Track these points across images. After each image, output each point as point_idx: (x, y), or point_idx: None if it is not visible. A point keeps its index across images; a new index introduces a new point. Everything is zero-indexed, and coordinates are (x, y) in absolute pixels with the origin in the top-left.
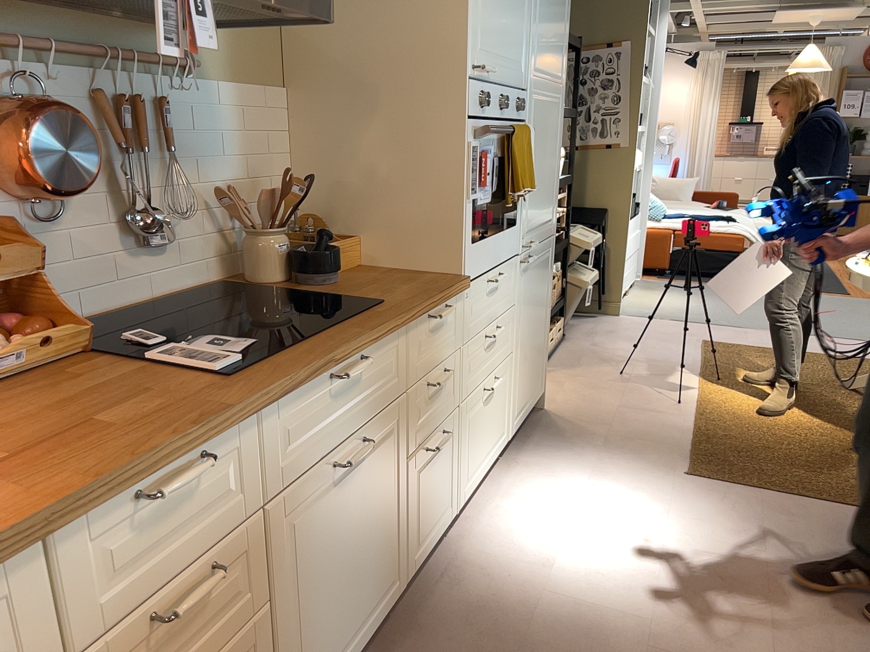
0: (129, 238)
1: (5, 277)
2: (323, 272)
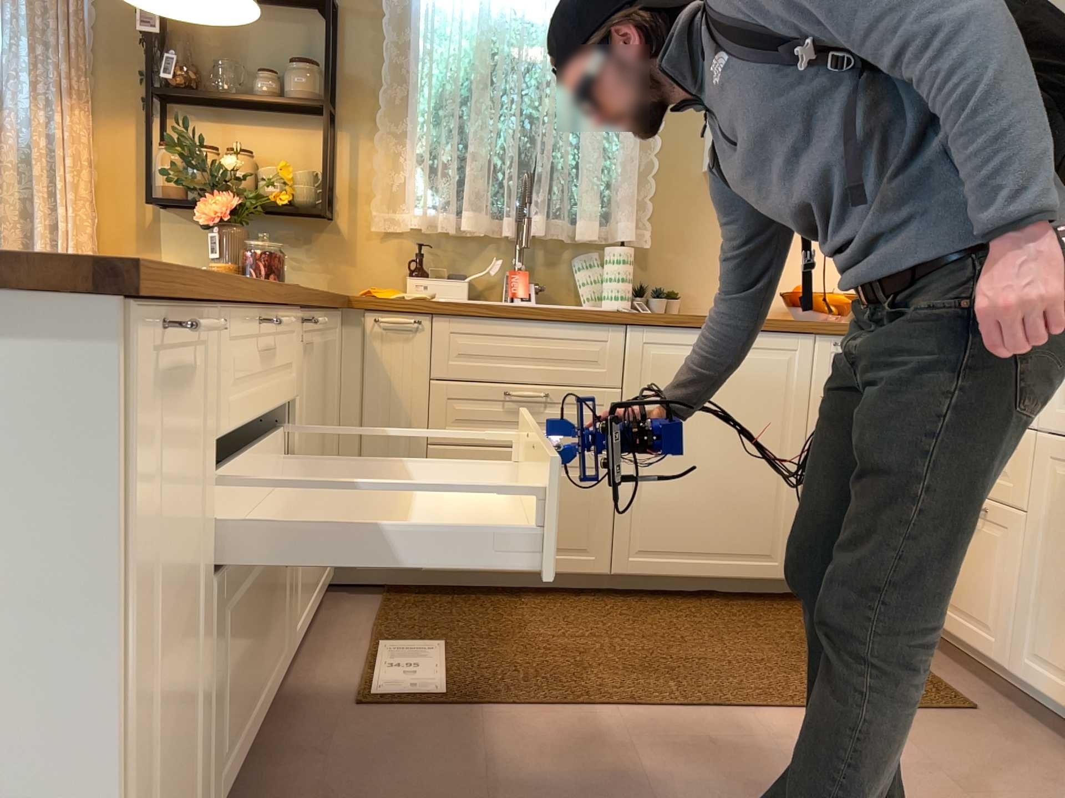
0: None
1: None
2: None
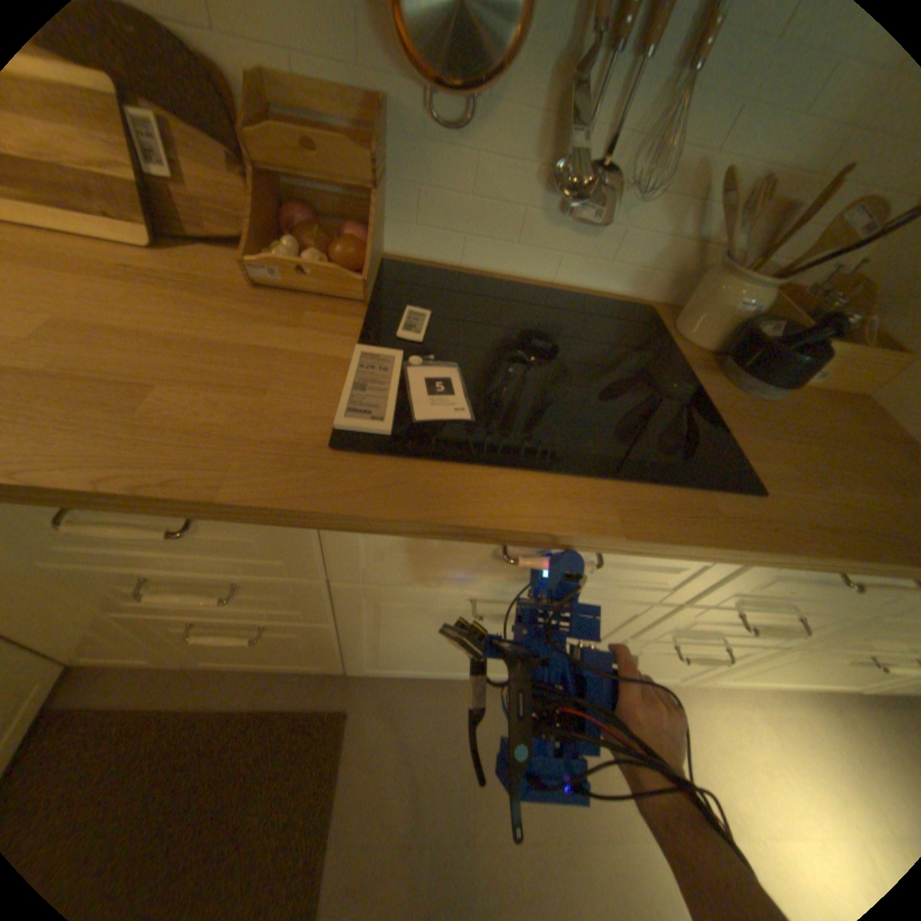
0: (560, 192)
1: (320, 171)
2: (762, 375)
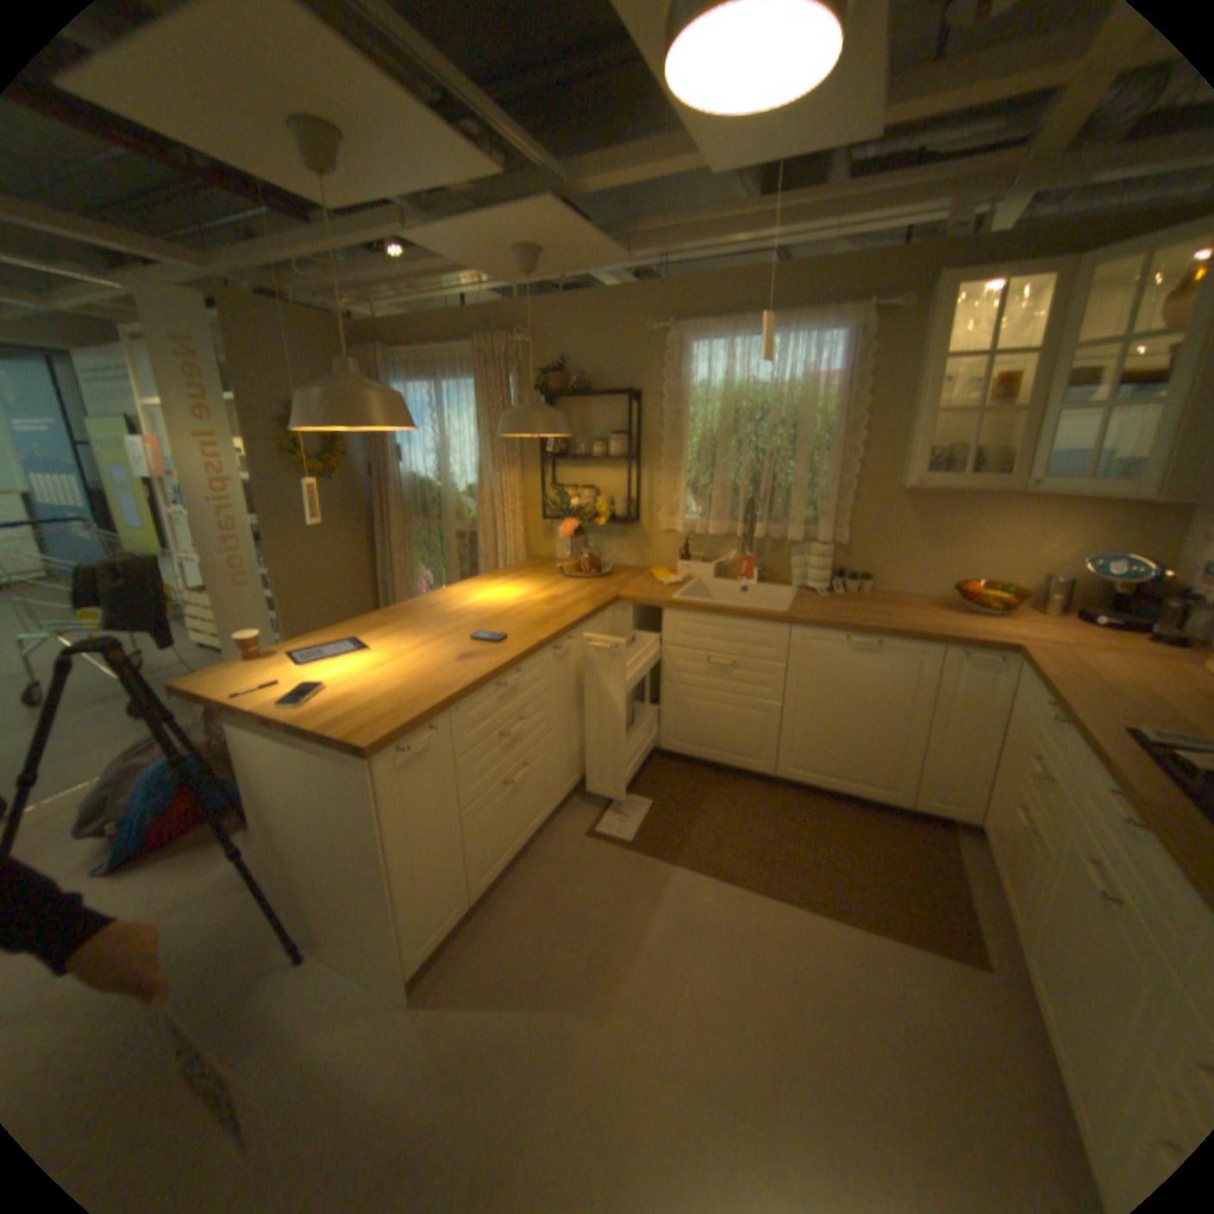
0: None
1: None
2: None
